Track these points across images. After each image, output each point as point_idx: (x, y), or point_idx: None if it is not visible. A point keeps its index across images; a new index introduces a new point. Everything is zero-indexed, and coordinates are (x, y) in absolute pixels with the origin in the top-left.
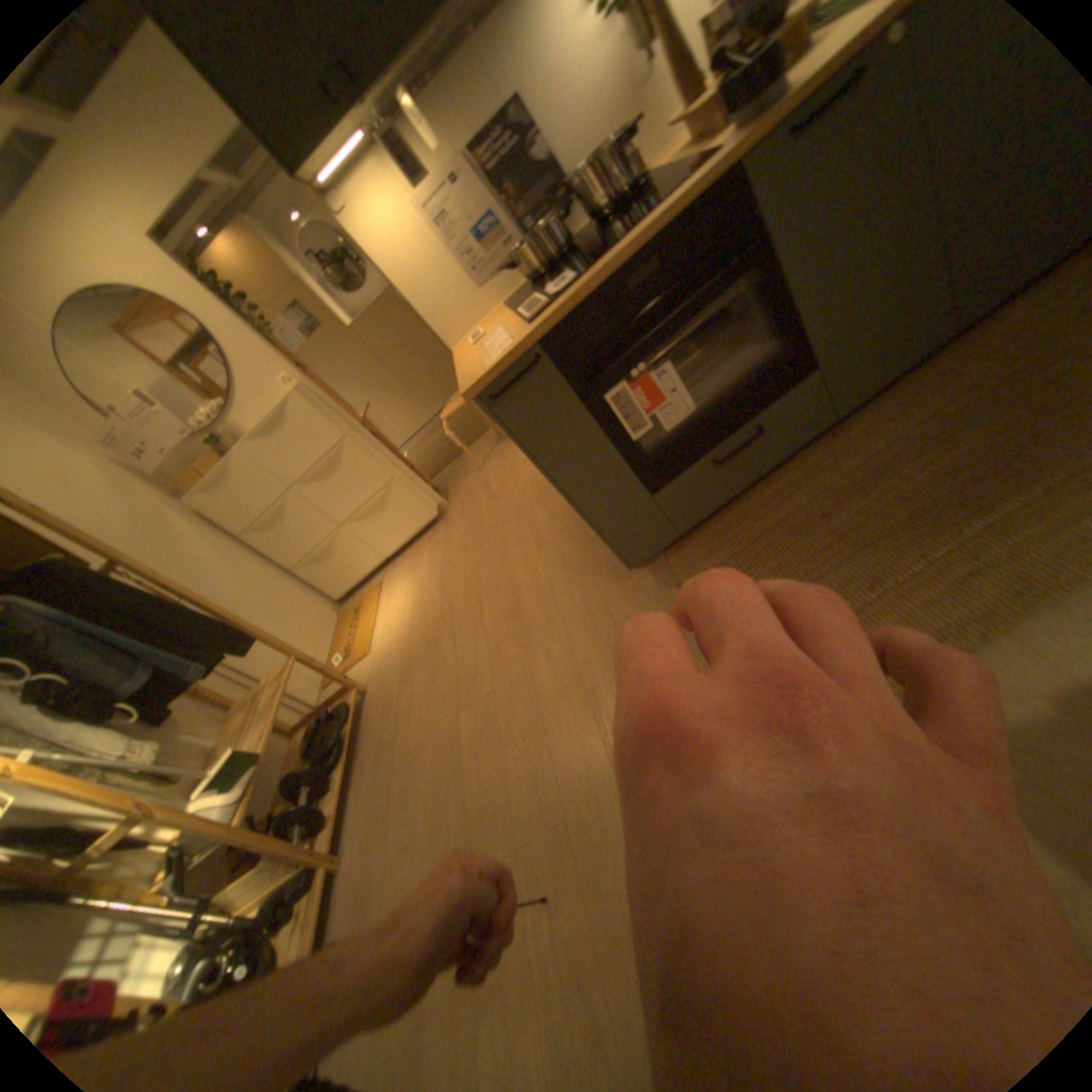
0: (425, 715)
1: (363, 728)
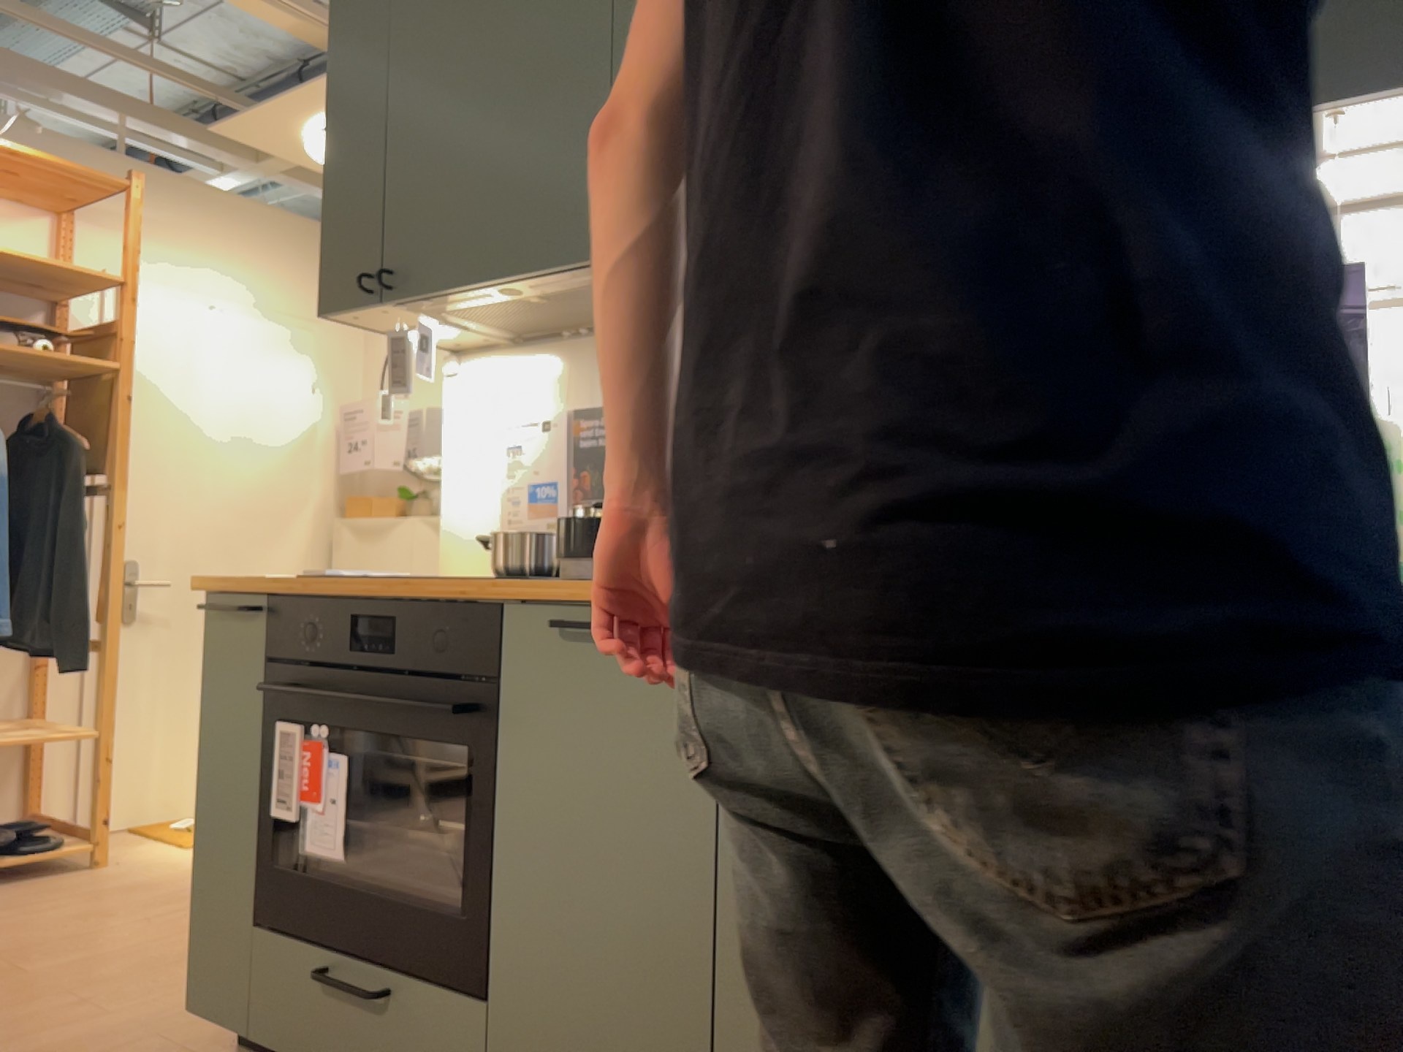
0: (1, 931)
1: (10, 887)
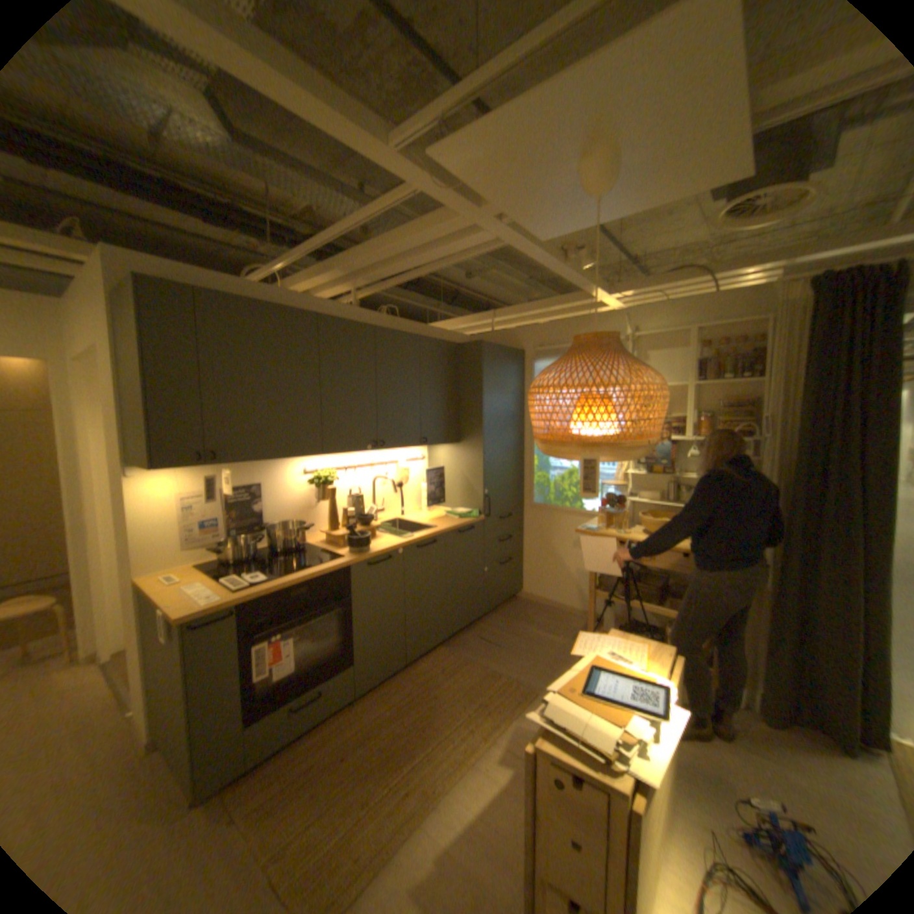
0: None
1: None
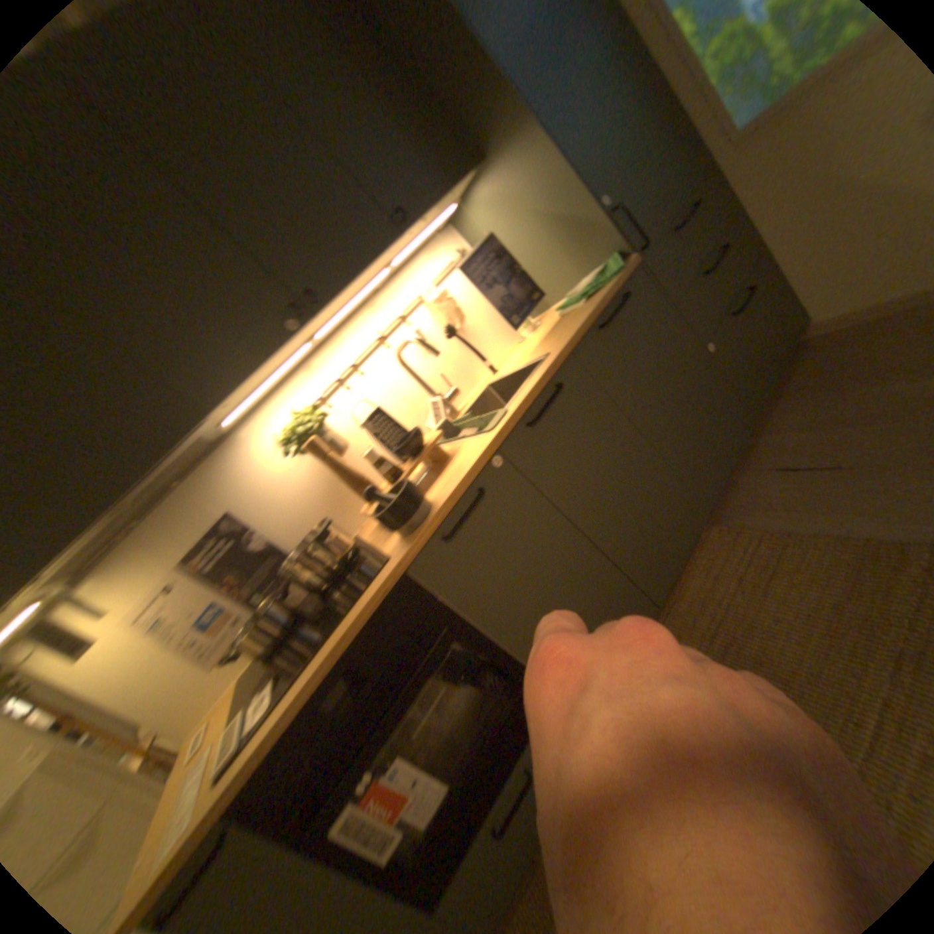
0: None
1: None
